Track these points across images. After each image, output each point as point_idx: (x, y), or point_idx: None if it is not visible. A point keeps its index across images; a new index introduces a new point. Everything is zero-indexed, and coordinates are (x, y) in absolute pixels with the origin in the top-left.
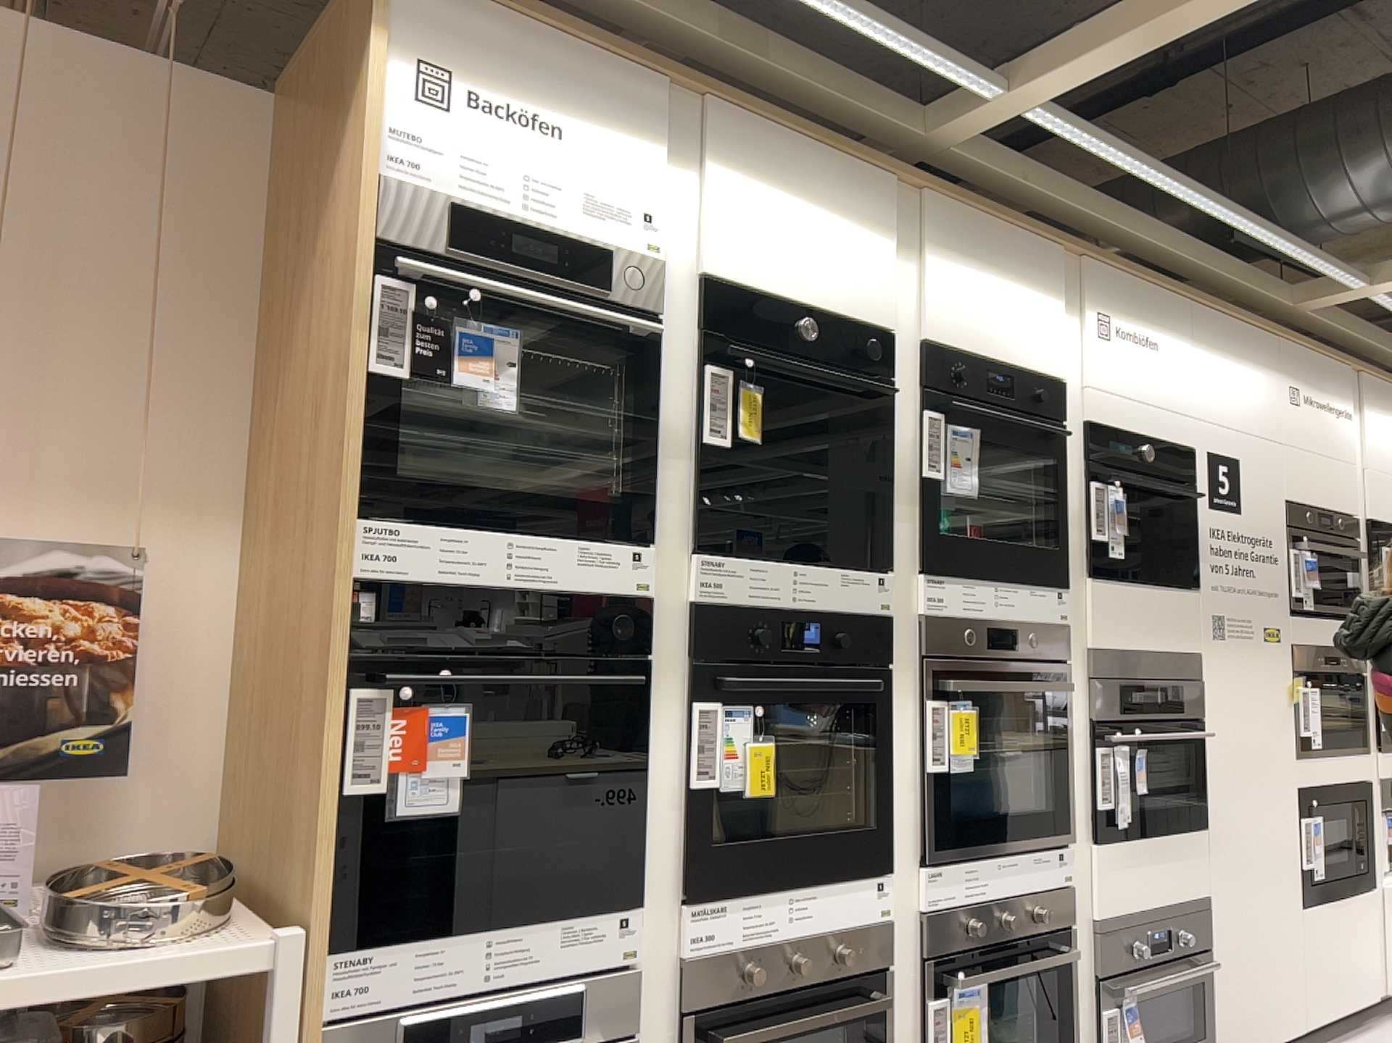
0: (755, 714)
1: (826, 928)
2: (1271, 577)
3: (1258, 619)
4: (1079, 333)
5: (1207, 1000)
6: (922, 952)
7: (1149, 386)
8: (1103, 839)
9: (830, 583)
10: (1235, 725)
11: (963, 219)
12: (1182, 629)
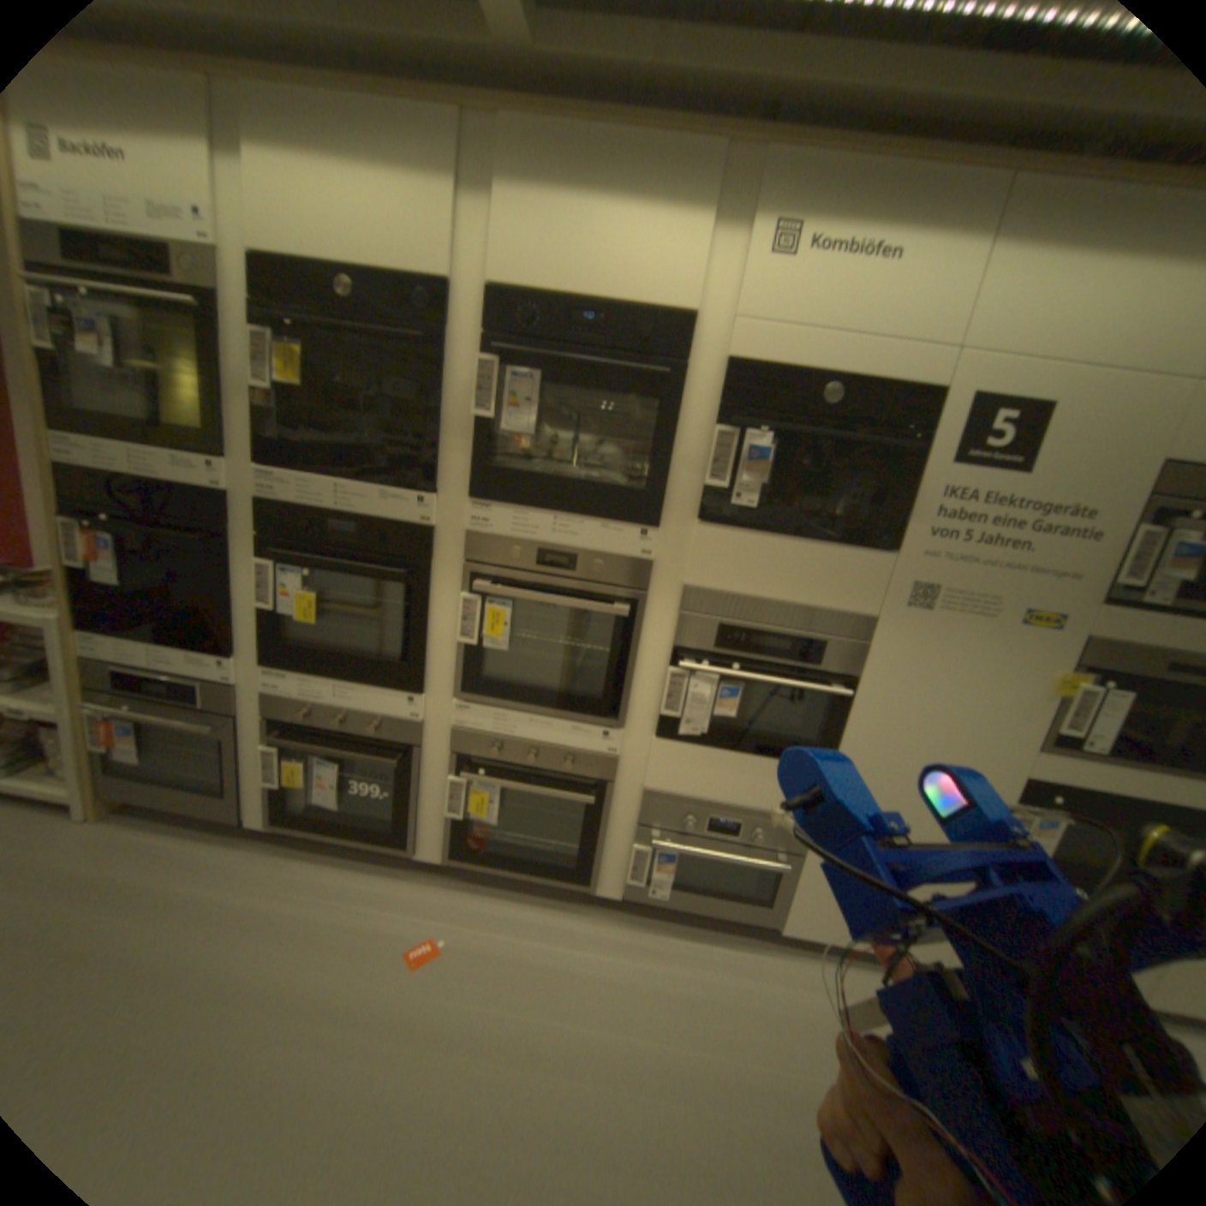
0: (306, 574)
1: (364, 710)
2: (1083, 557)
3: (1026, 601)
4: (743, 248)
5: (792, 891)
6: (451, 750)
7: (869, 307)
8: (666, 738)
9: (368, 496)
10: (924, 698)
11: (553, 131)
12: (849, 589)
